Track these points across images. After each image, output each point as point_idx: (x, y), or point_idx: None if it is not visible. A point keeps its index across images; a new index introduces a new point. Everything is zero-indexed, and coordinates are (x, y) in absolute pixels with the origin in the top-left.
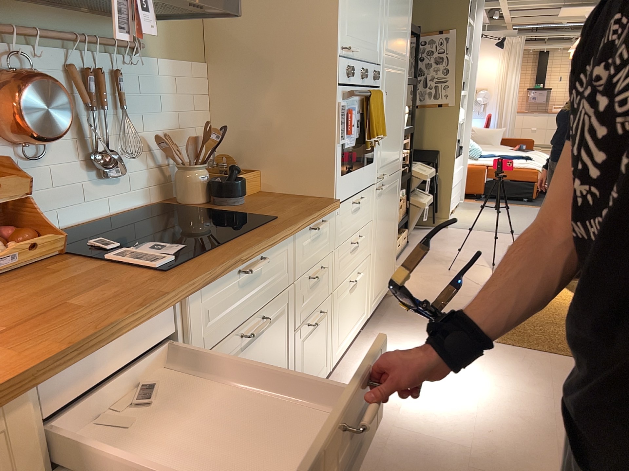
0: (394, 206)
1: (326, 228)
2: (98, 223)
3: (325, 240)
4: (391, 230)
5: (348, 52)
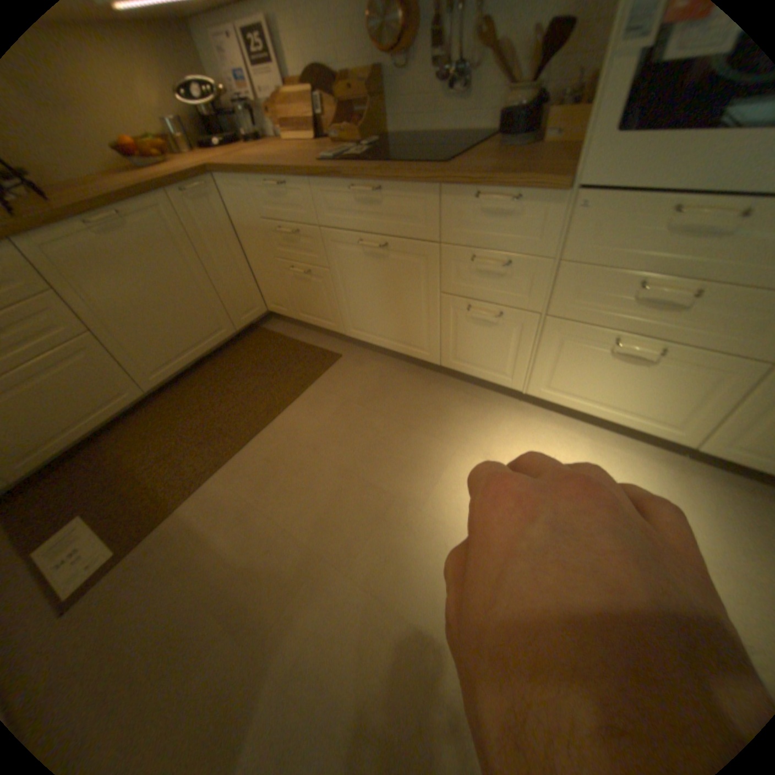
0: None
1: (533, 212)
2: (442, 133)
3: (530, 229)
4: None
5: None
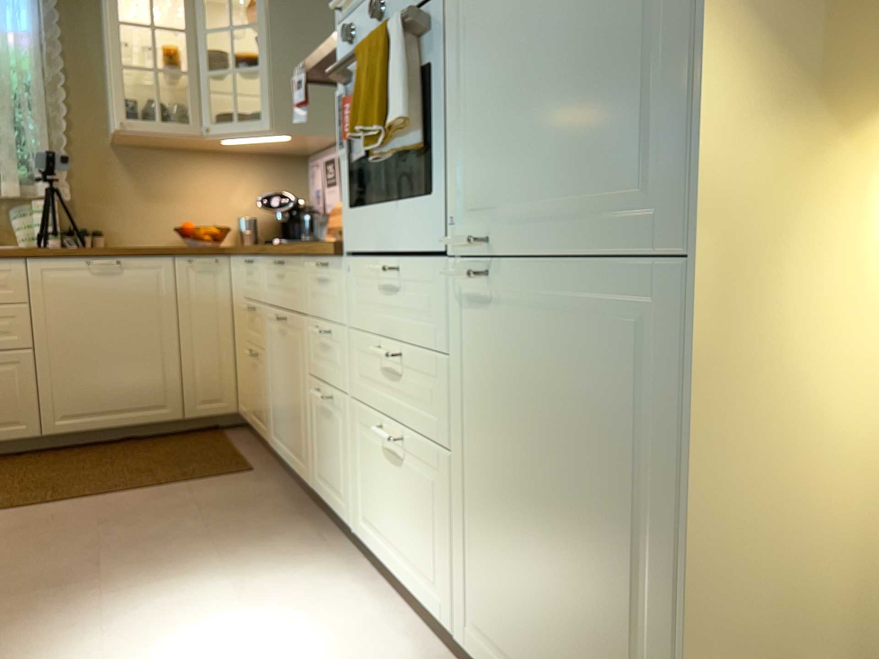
0: (616, 422)
1: (335, 280)
2: None
3: (335, 297)
4: (602, 522)
5: (352, 0)
